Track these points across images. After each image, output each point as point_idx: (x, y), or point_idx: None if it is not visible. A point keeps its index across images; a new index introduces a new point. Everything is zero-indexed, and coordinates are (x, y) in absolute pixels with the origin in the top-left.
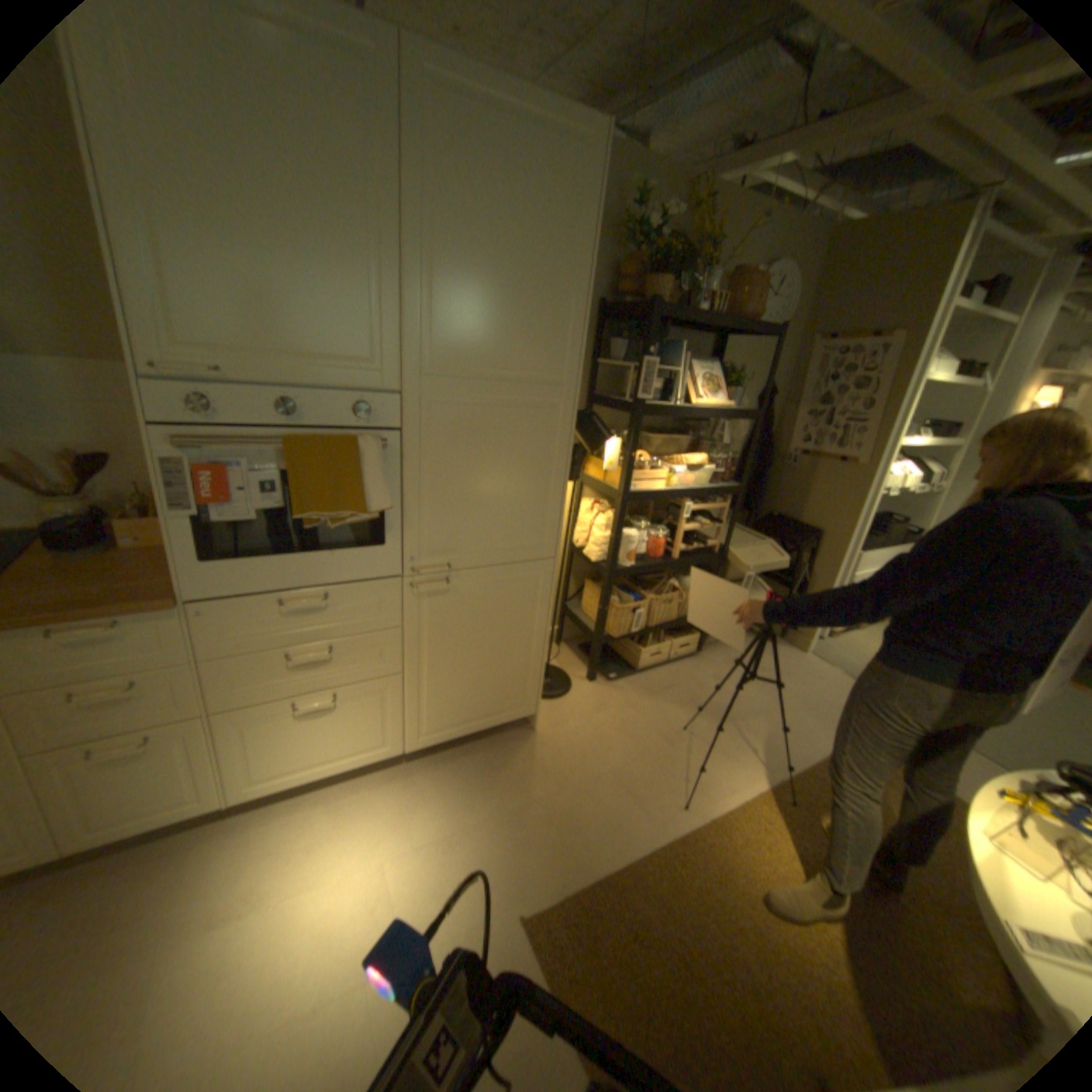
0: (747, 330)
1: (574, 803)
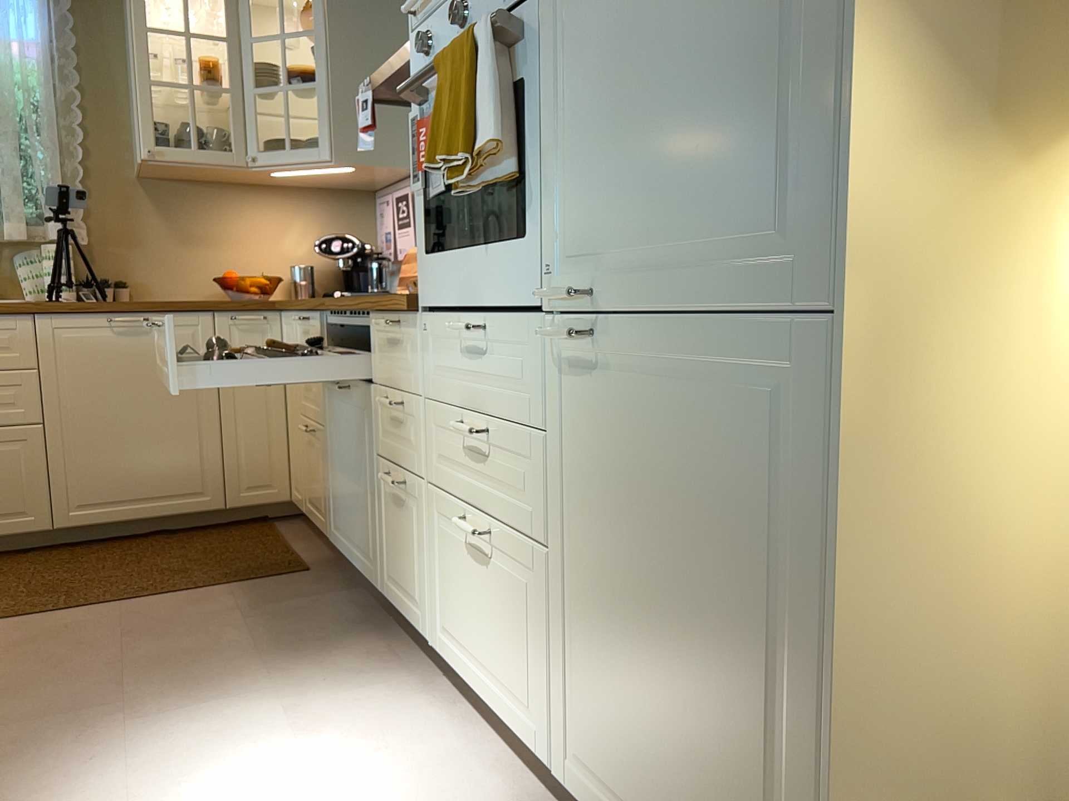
0: None
1: None
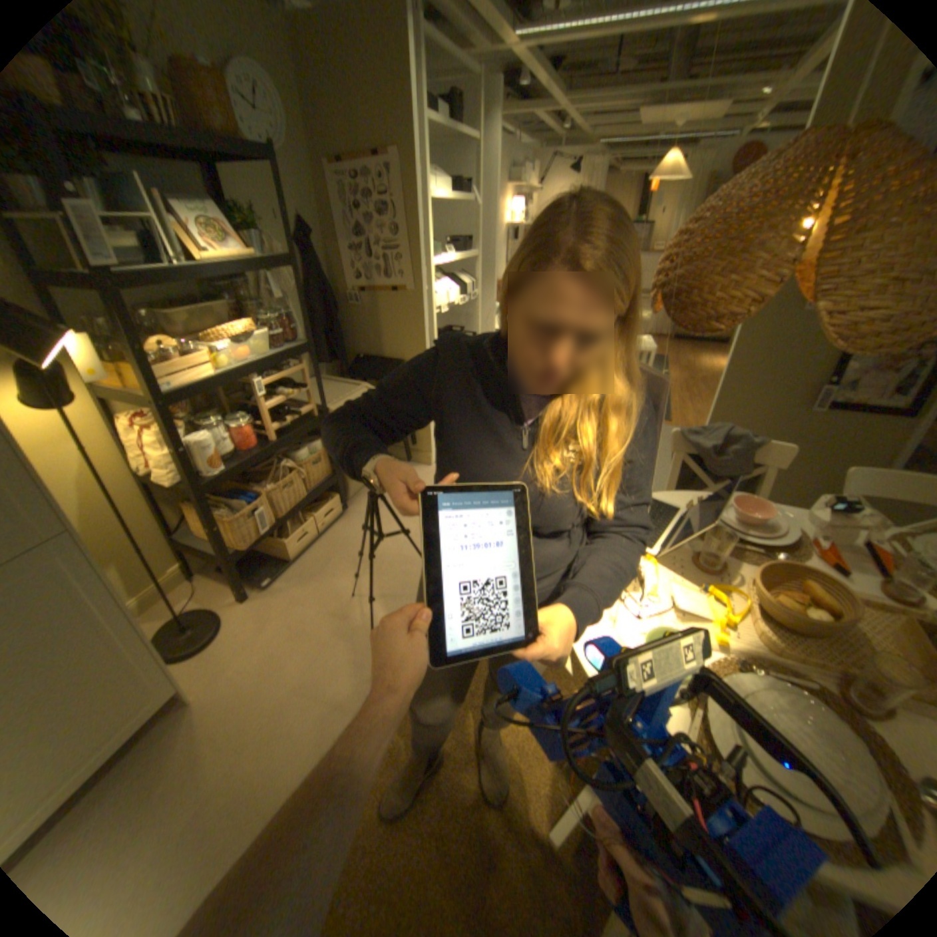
0: (232, 155)
1: (260, 757)
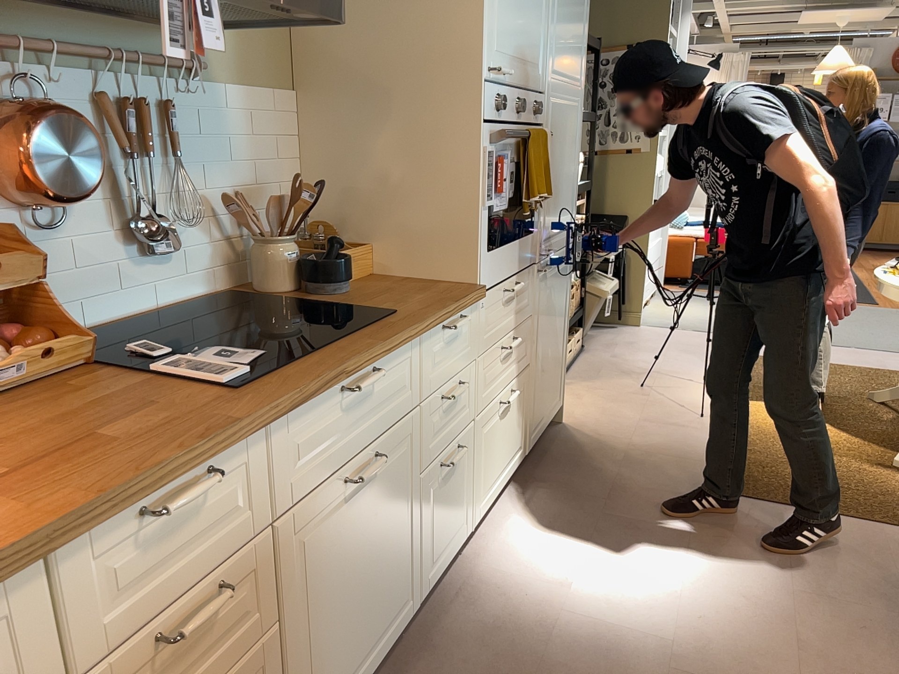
0: None
1: (645, 439)
